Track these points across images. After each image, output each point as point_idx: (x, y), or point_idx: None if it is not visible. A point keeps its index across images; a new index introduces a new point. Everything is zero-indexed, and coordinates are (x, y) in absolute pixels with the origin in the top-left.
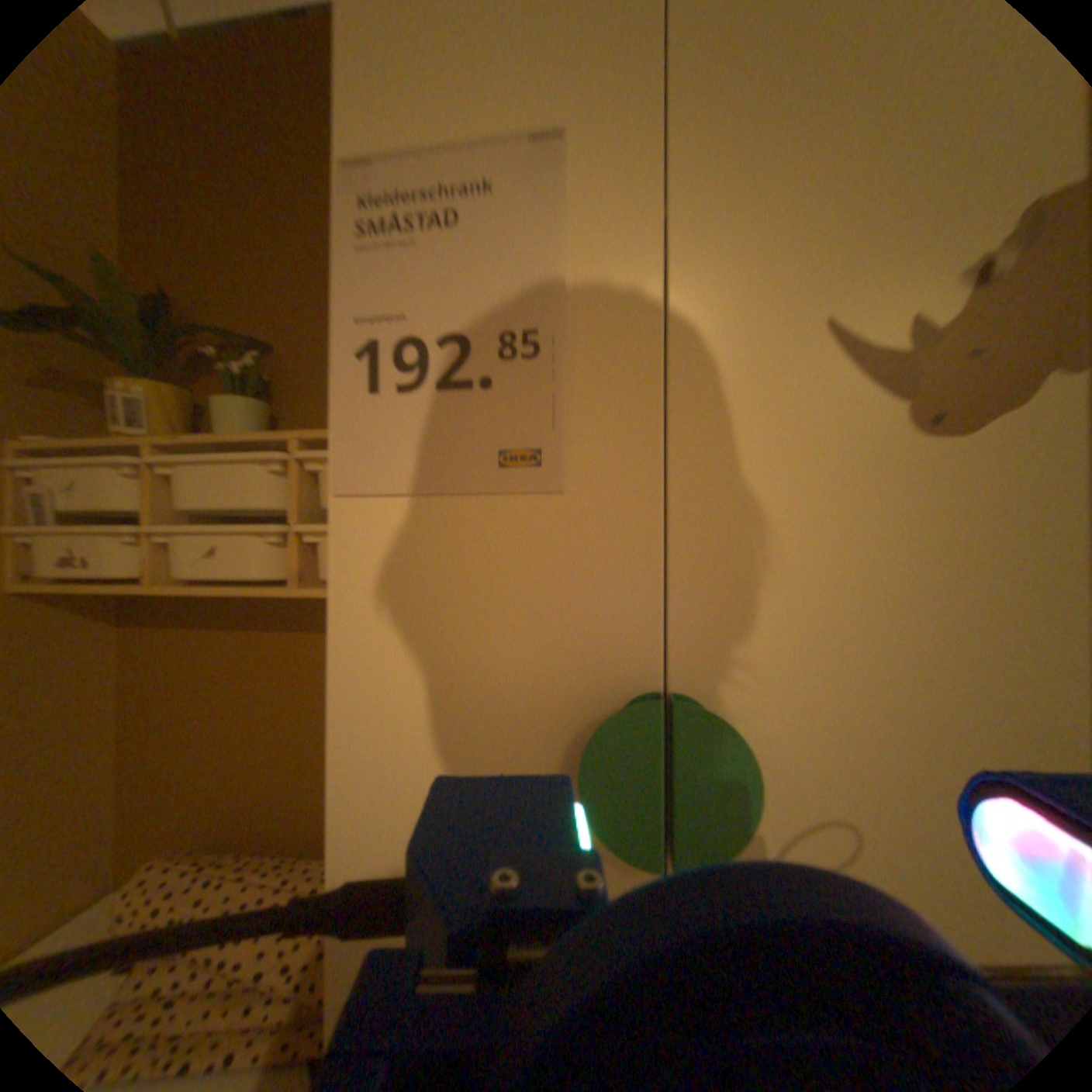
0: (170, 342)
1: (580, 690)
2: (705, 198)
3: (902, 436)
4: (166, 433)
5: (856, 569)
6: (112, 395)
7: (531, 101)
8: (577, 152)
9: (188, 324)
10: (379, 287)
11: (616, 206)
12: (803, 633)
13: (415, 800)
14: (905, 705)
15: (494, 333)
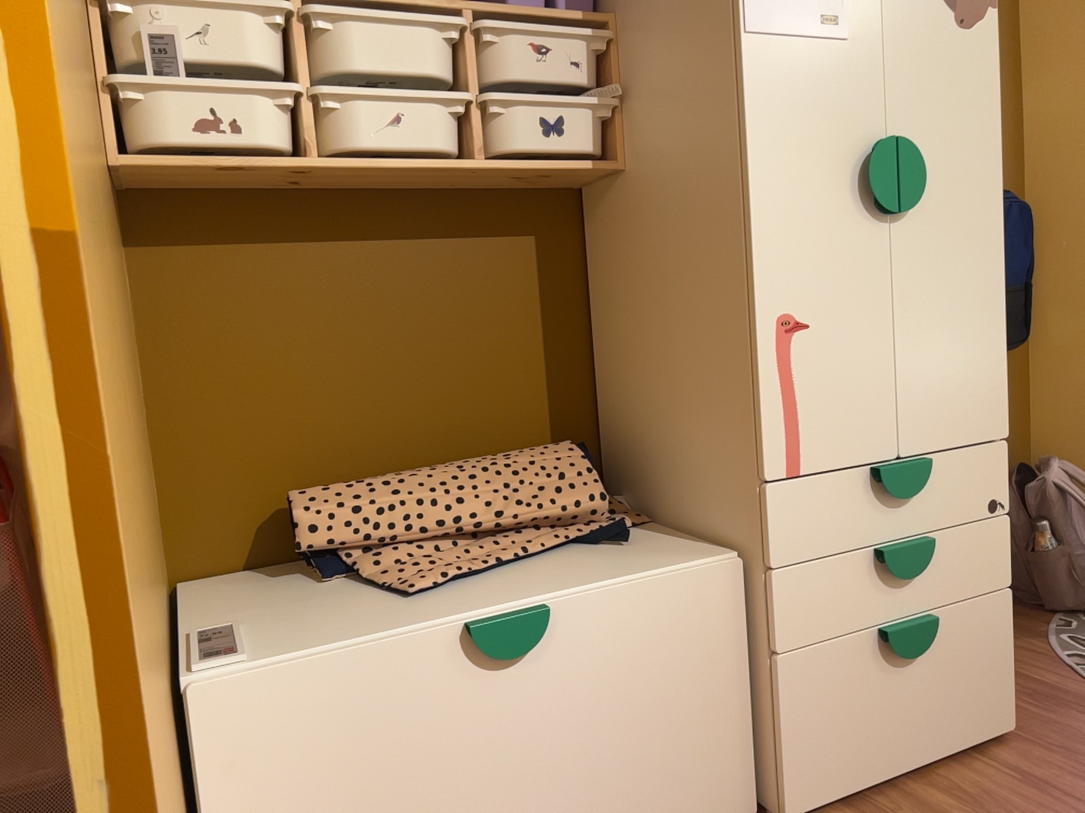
0: None
1: (857, 139)
2: None
3: (953, 26)
4: None
5: (942, 83)
6: None
7: None
8: None
9: None
10: None
11: None
12: (928, 111)
13: (792, 202)
14: (957, 142)
15: None
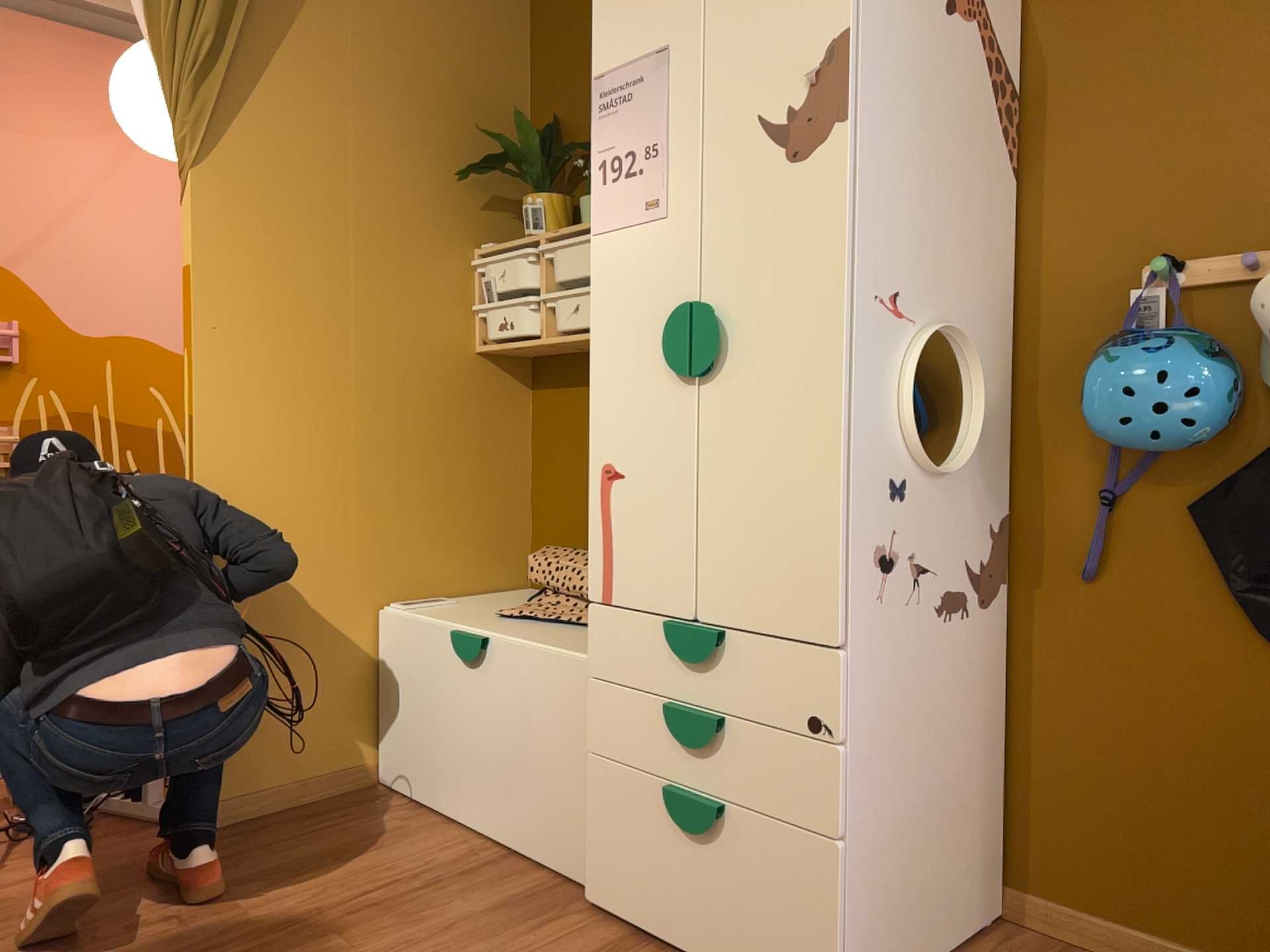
0: (556, 158)
1: (669, 305)
2: (716, 65)
3: (782, 164)
4: (551, 229)
5: (765, 230)
6: (522, 206)
7: (656, 33)
8: (671, 54)
9: (568, 140)
10: (604, 133)
11: (684, 77)
12: (746, 264)
13: (615, 367)
14: (781, 290)
15: (642, 146)
